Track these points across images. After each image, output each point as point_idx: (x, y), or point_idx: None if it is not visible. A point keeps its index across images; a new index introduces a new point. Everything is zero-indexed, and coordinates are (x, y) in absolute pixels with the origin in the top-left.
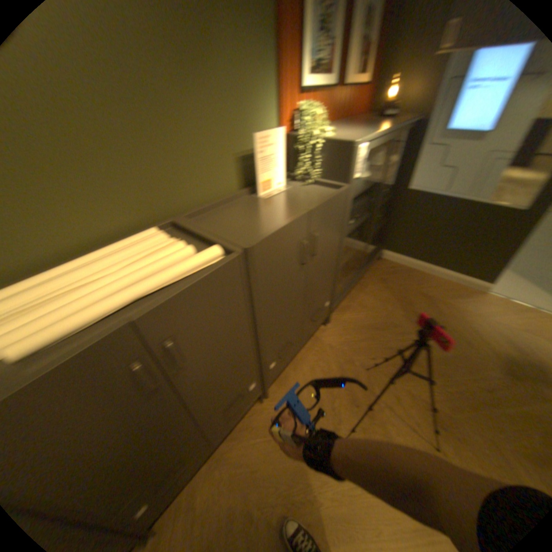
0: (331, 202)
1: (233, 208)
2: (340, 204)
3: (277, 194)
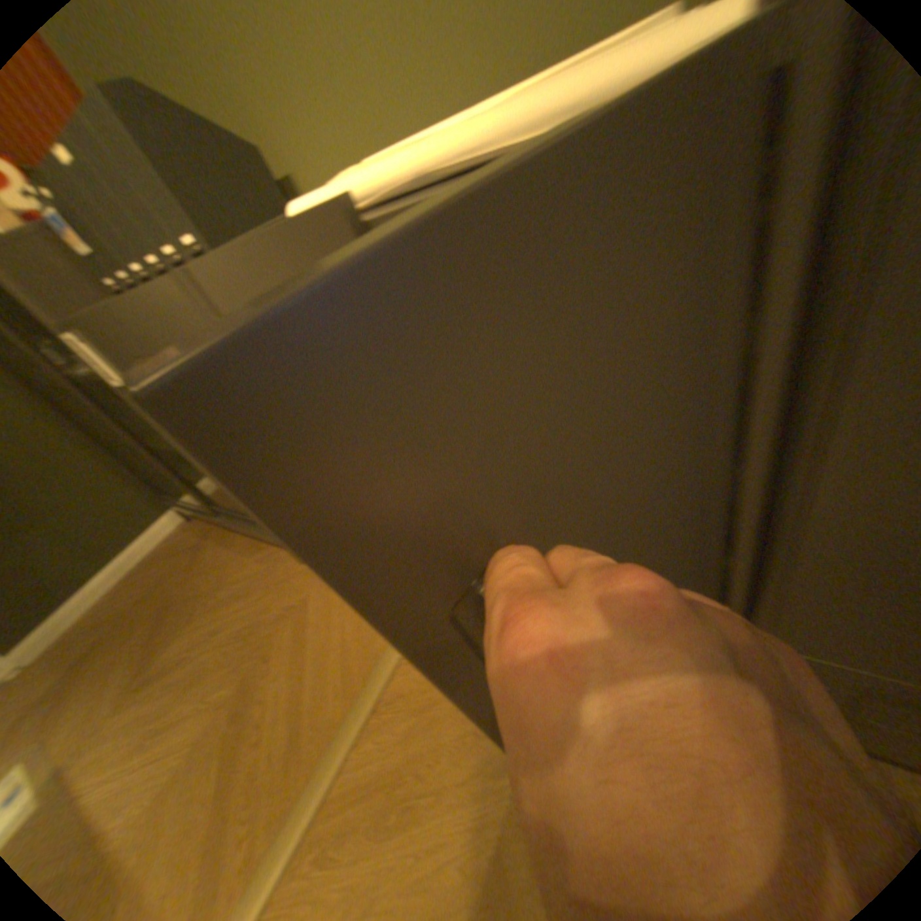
0: None
1: None
2: None
3: None
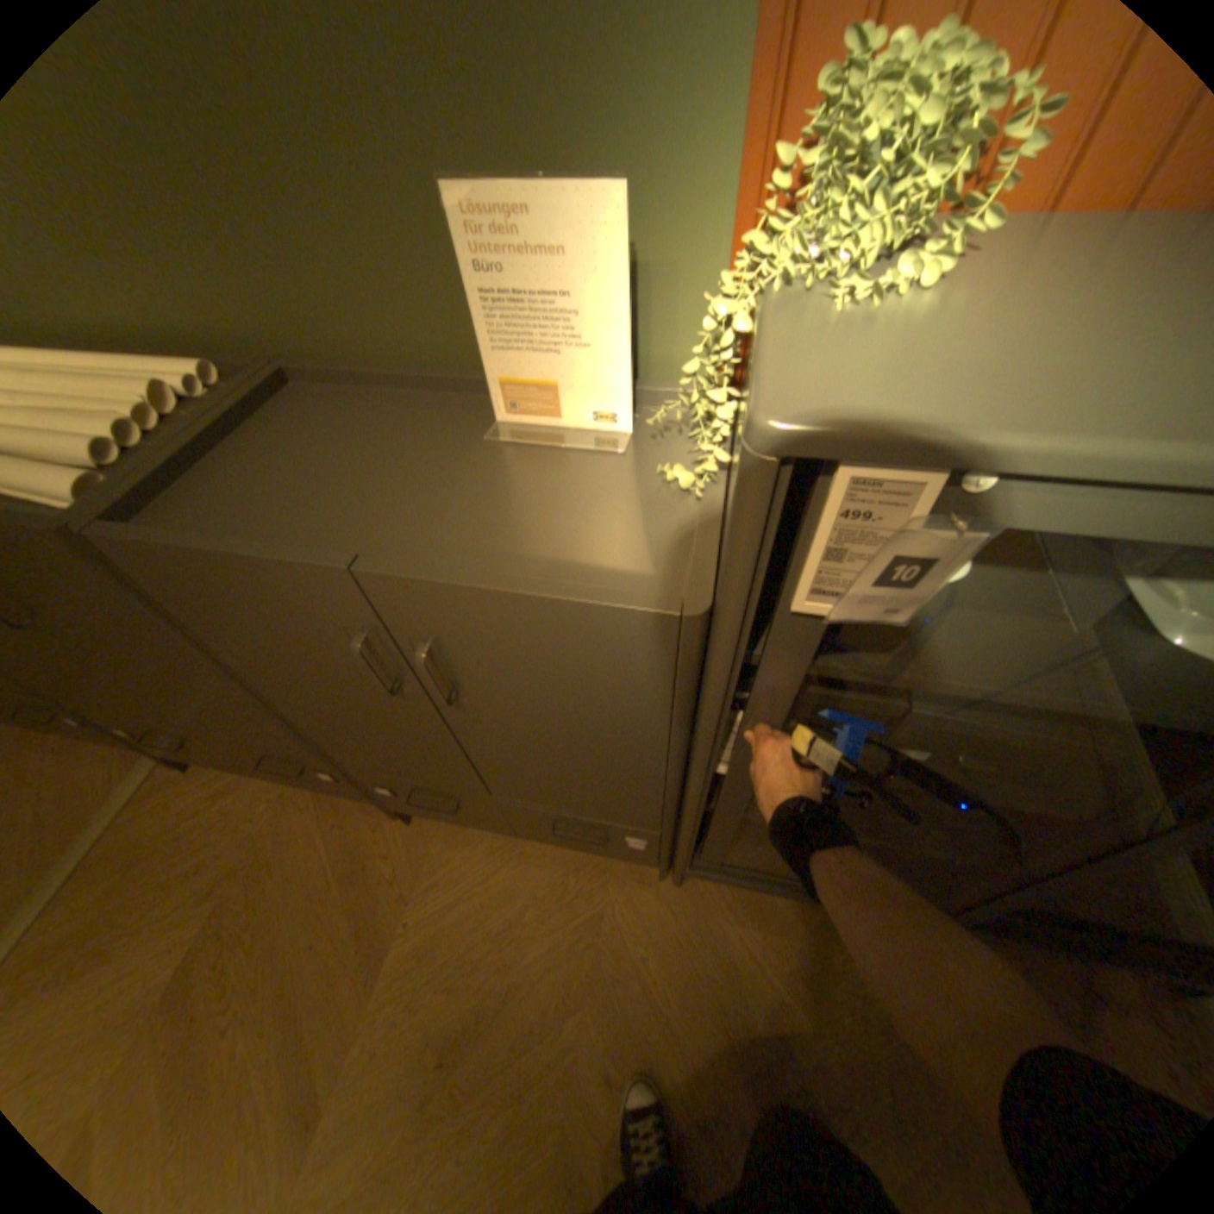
0: (502, 604)
1: (394, 413)
2: (599, 643)
3: (562, 448)
